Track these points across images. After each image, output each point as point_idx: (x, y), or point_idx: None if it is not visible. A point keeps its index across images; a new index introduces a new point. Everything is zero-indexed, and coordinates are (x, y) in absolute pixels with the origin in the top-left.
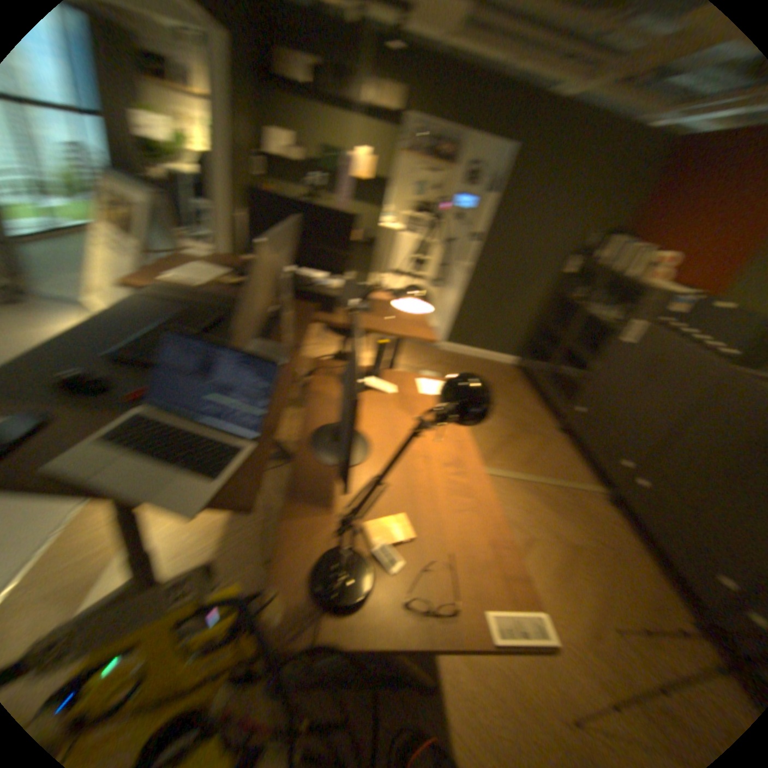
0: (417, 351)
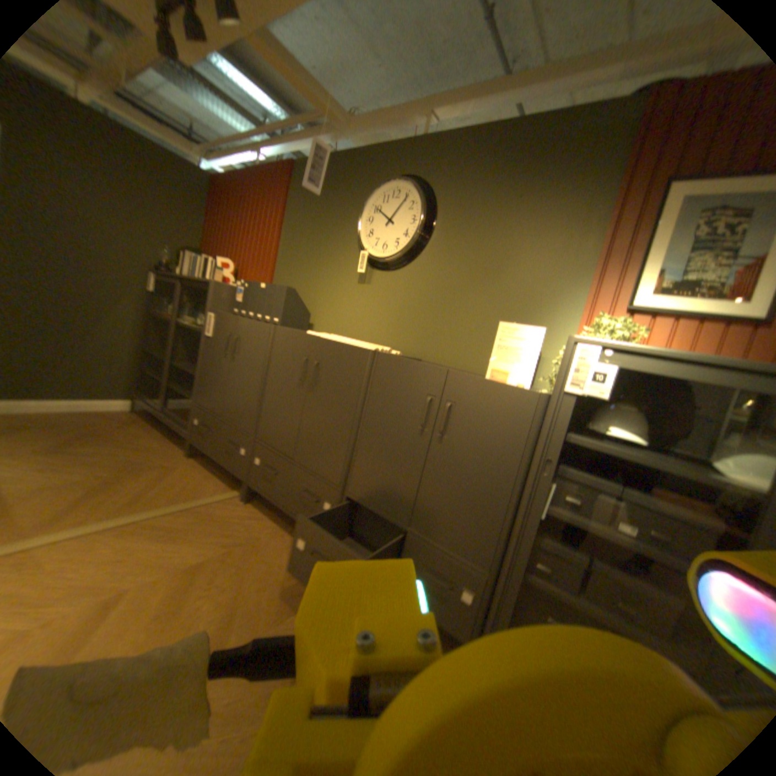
0: None
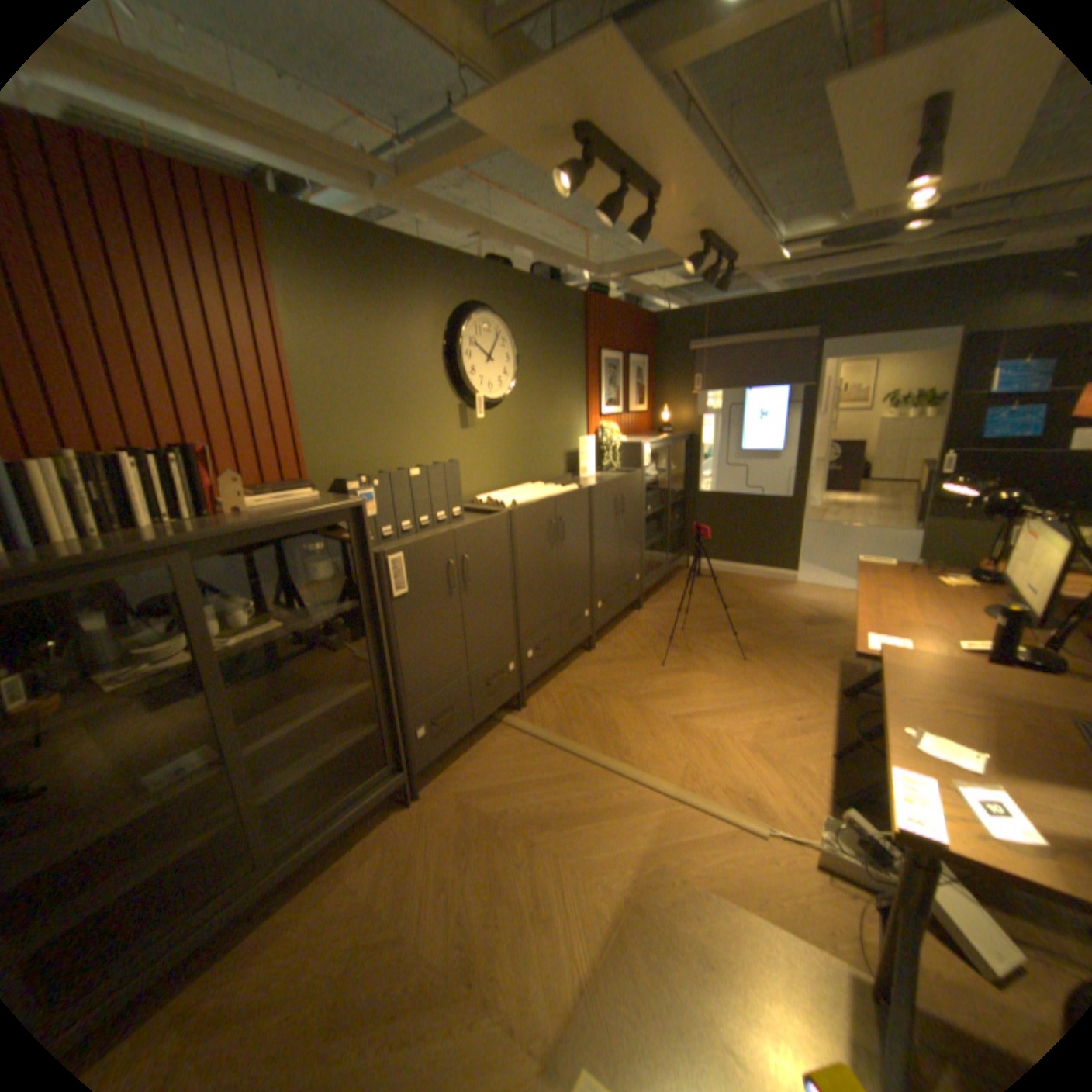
0: None
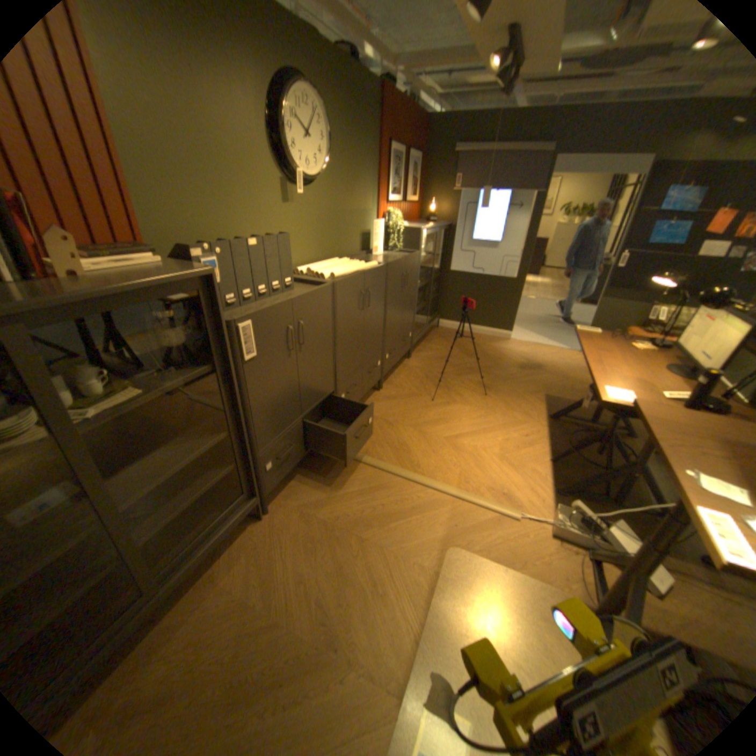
0: None
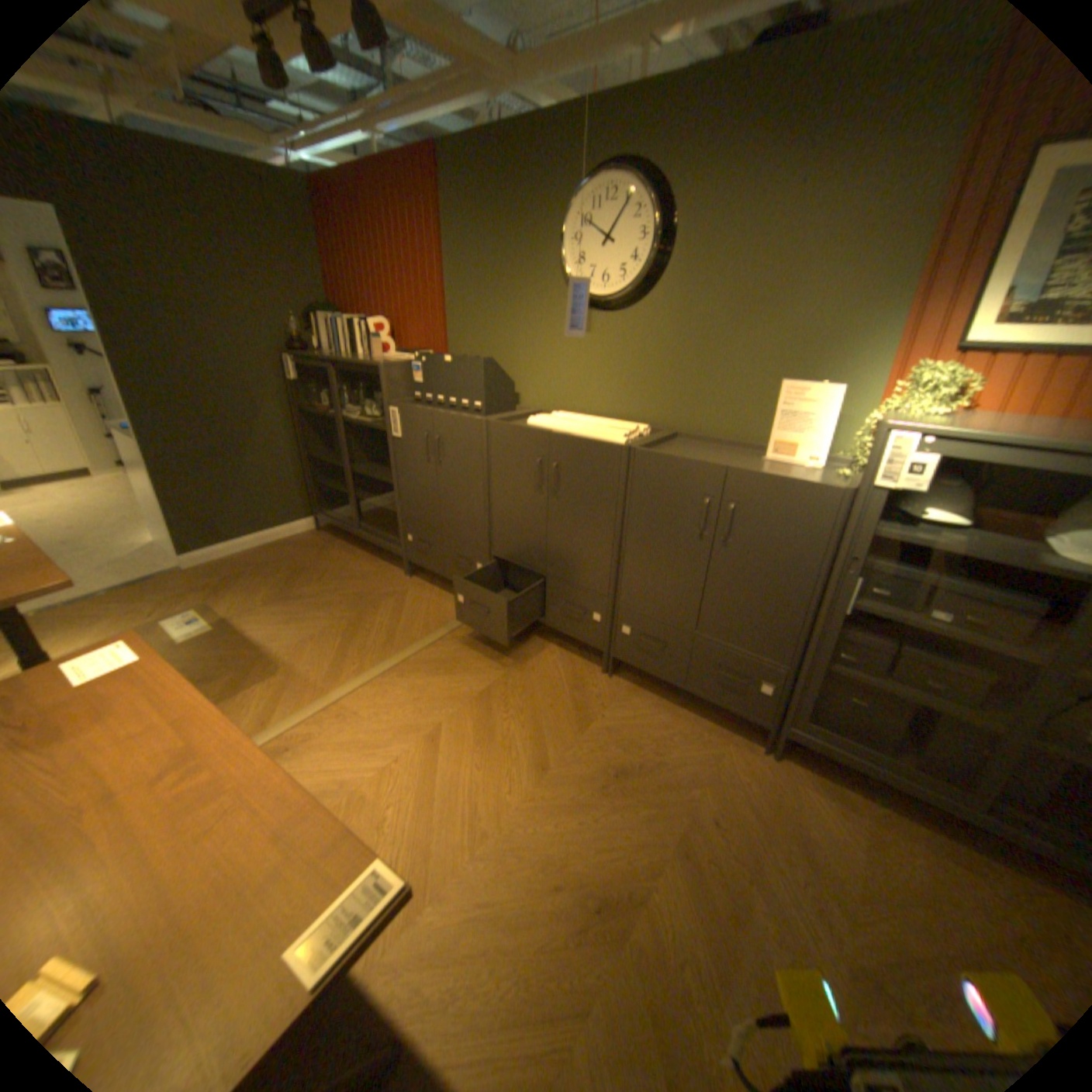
0: (126, 601)
